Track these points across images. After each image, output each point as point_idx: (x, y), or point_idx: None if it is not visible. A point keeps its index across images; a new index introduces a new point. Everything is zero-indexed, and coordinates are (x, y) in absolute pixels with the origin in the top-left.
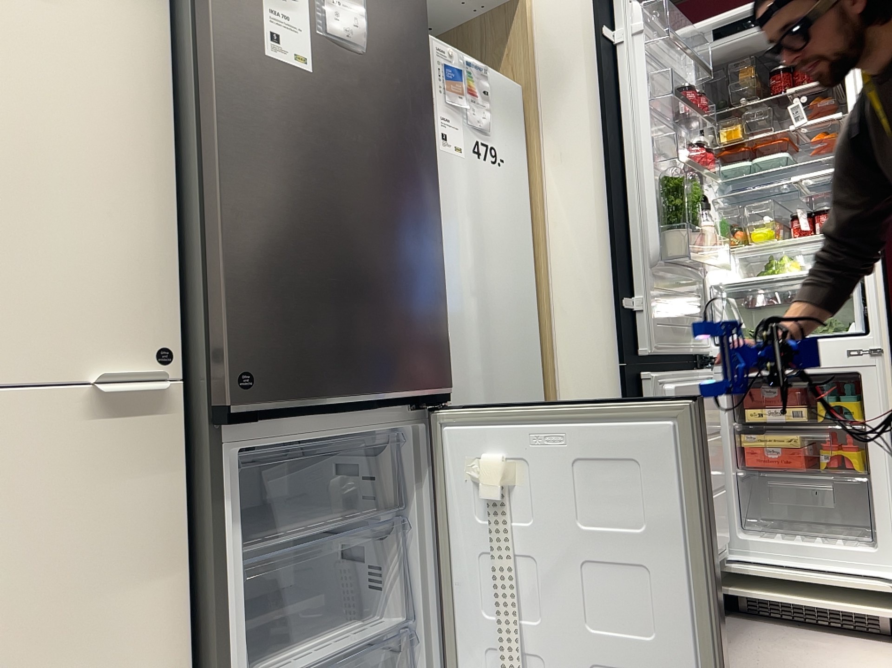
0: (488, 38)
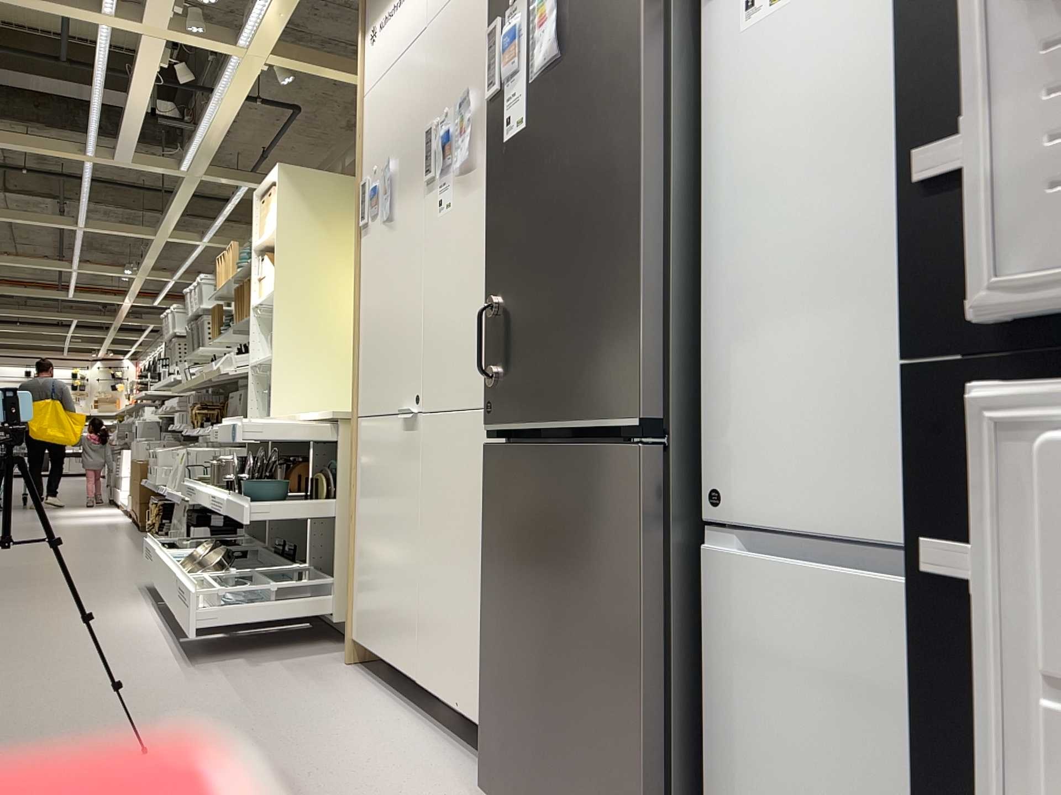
0: None
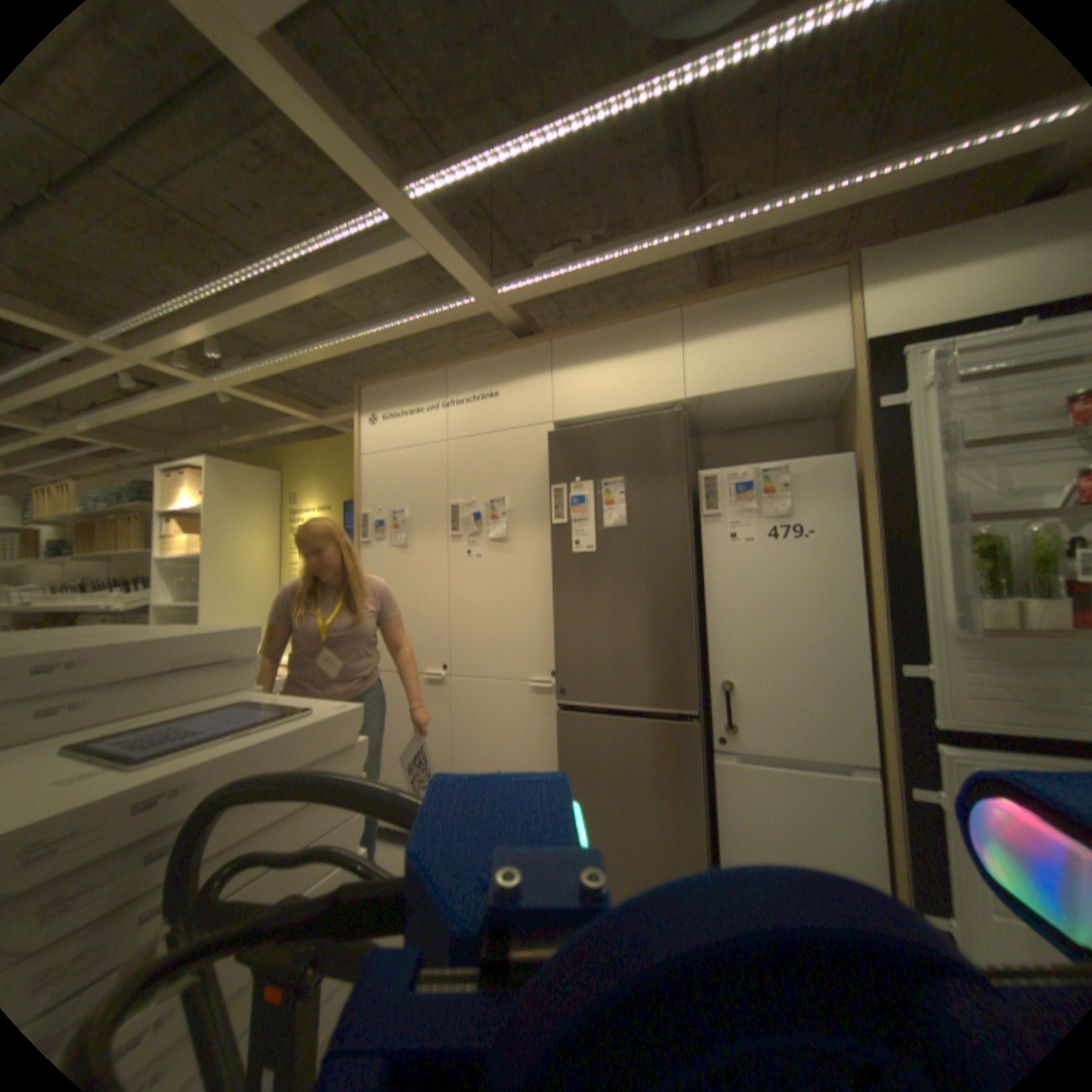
0: (850, 404)
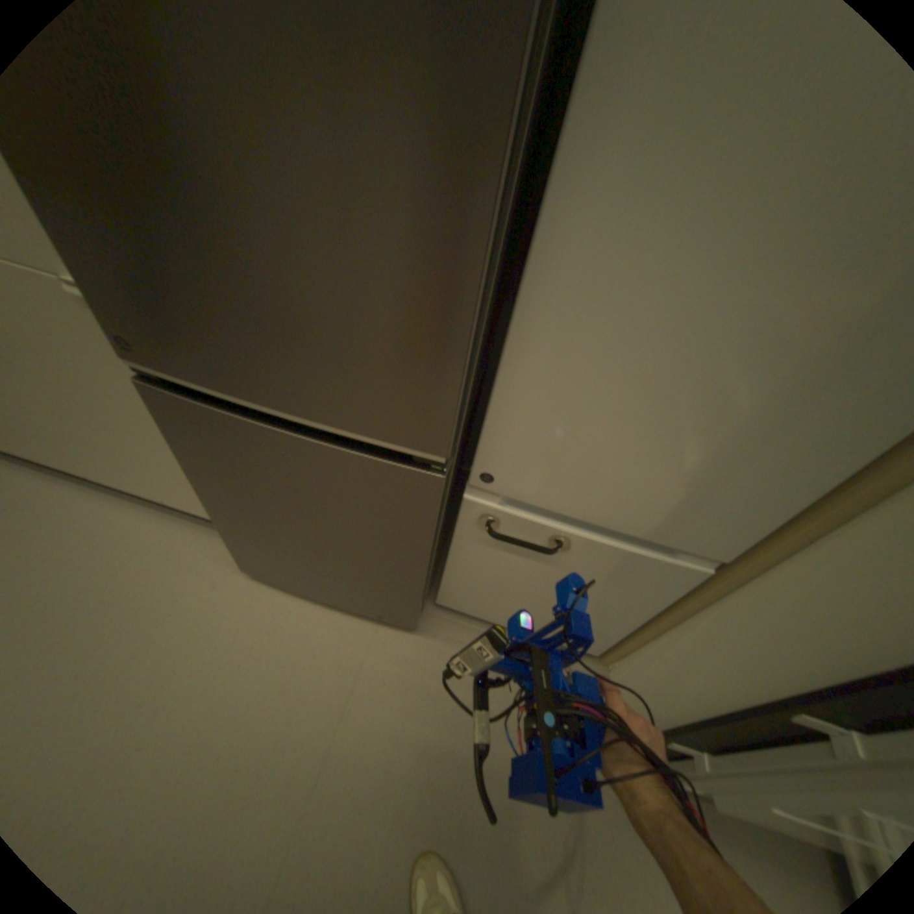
0: None
